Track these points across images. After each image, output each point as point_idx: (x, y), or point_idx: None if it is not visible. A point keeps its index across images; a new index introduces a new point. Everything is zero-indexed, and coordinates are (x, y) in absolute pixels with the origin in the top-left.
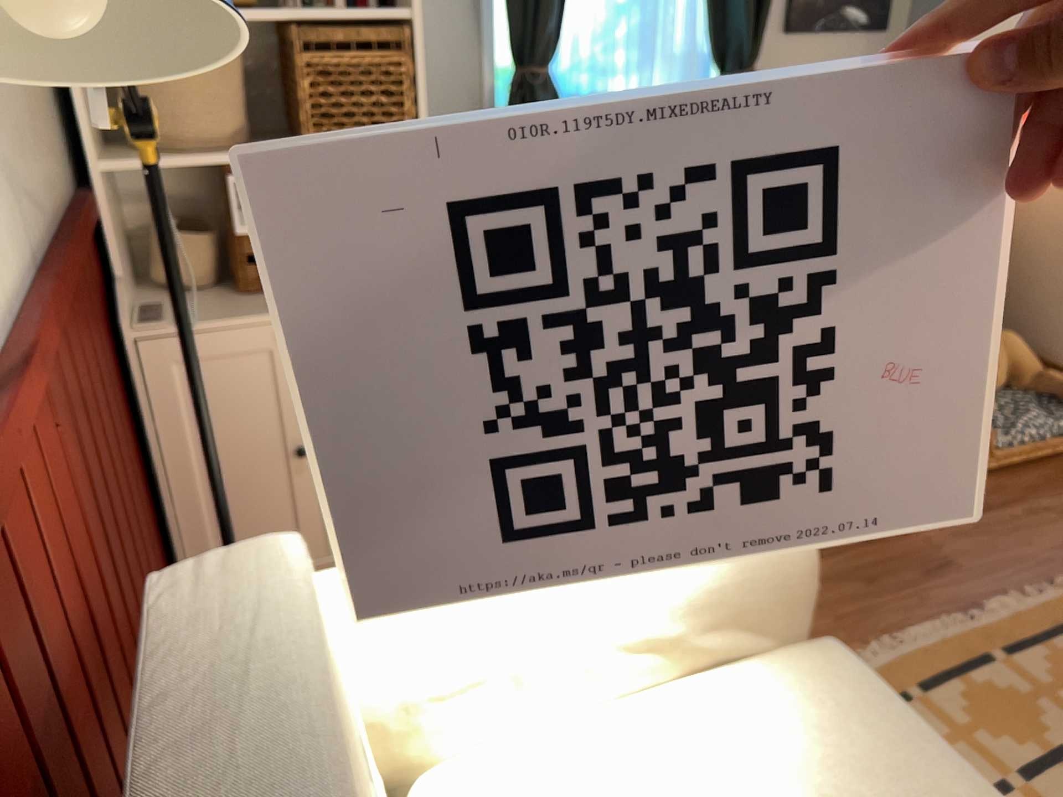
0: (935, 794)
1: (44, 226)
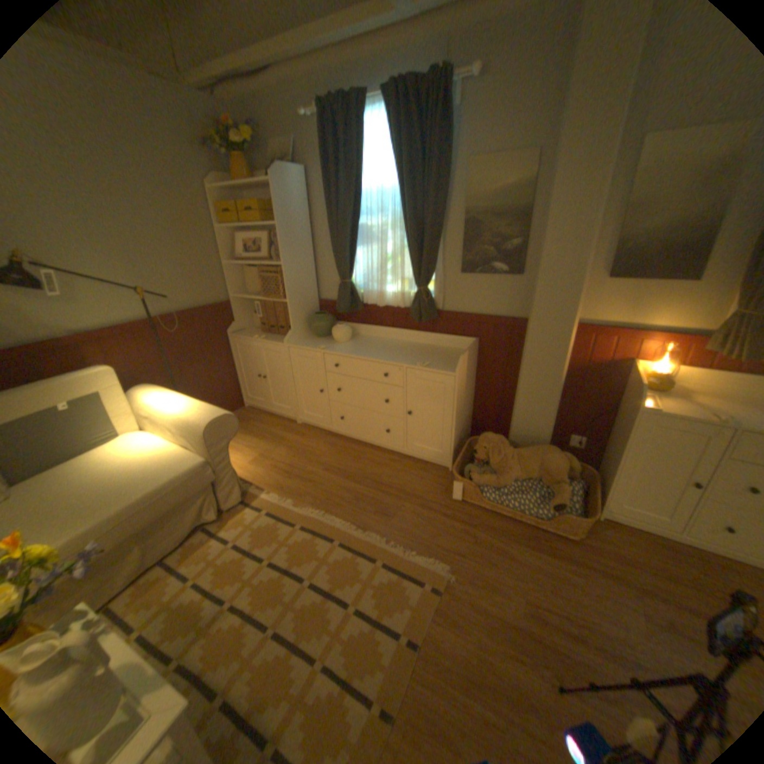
0: (142, 485)
1: (184, 306)
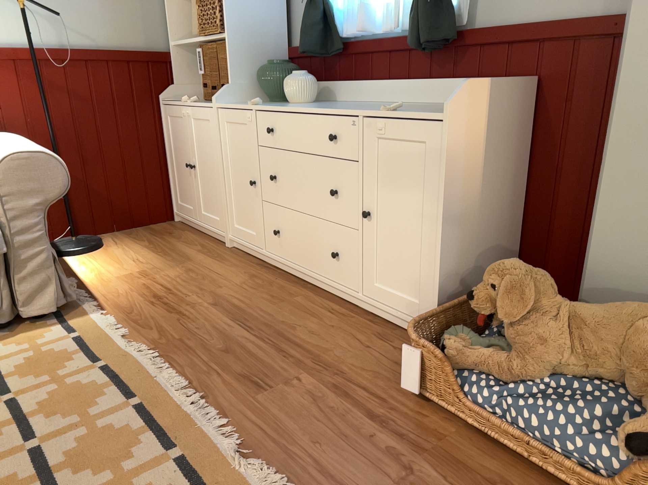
0: None
1: (98, 48)
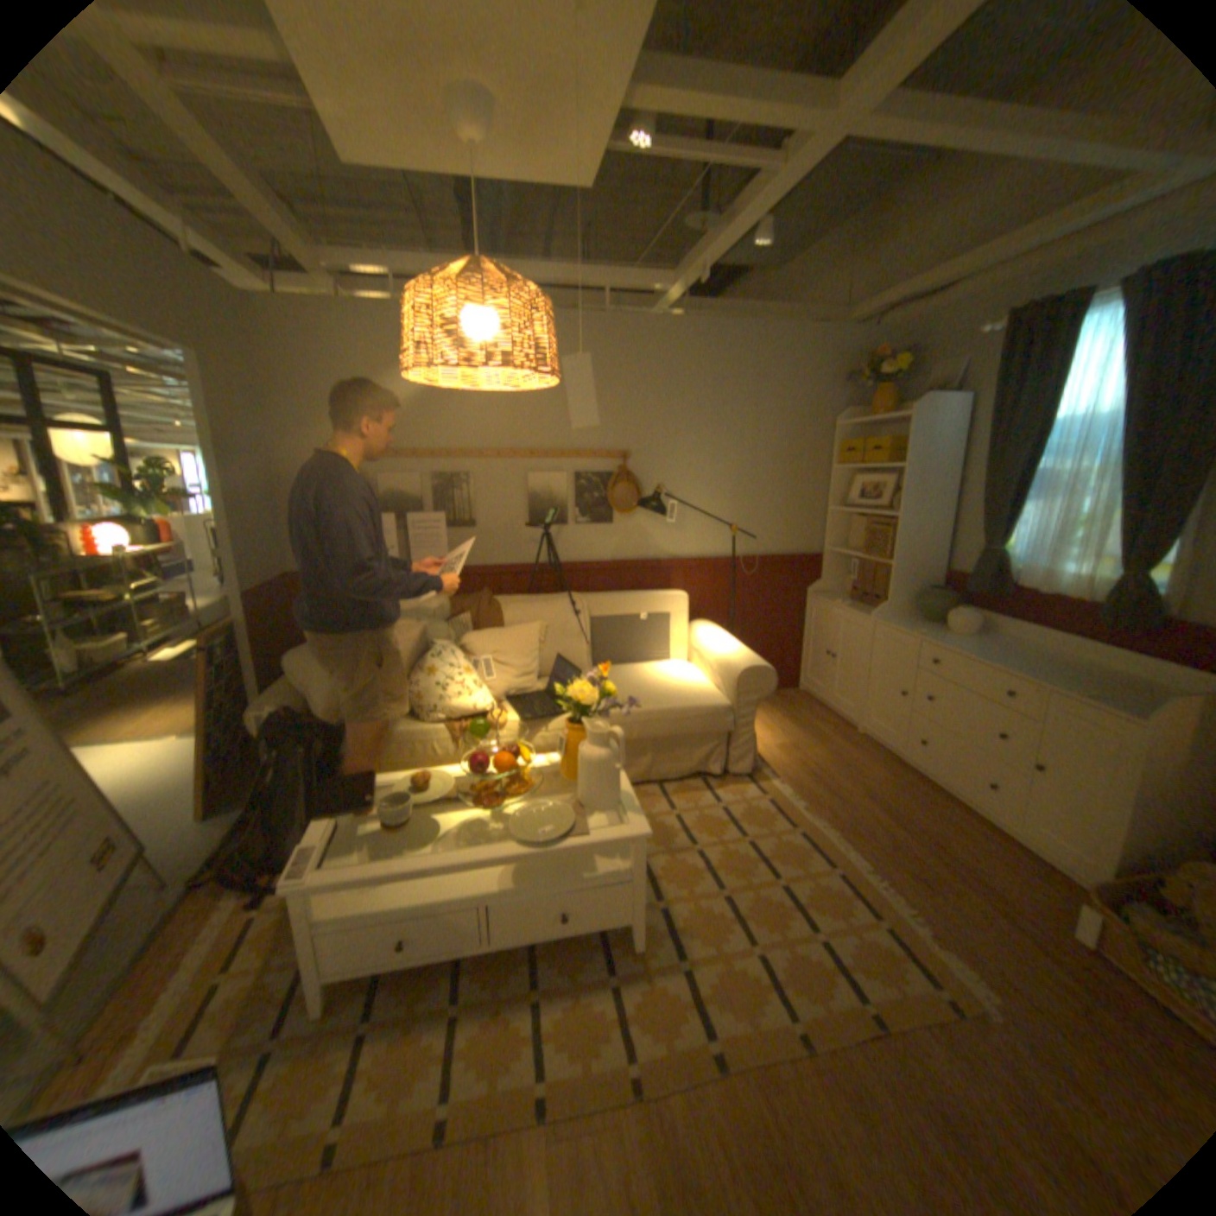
0: (673, 700)
1: (769, 552)
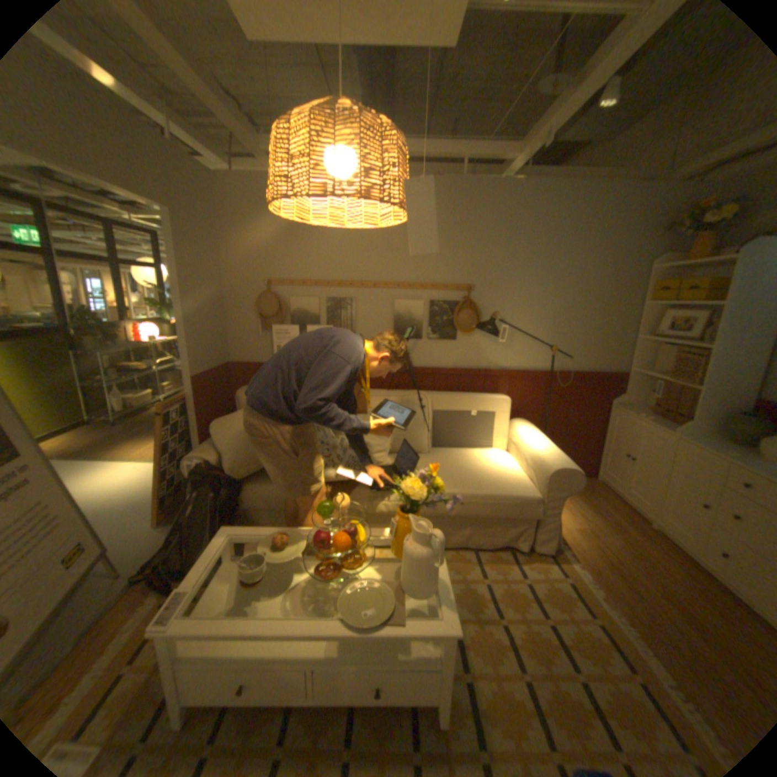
0: (493, 488)
1: (582, 369)
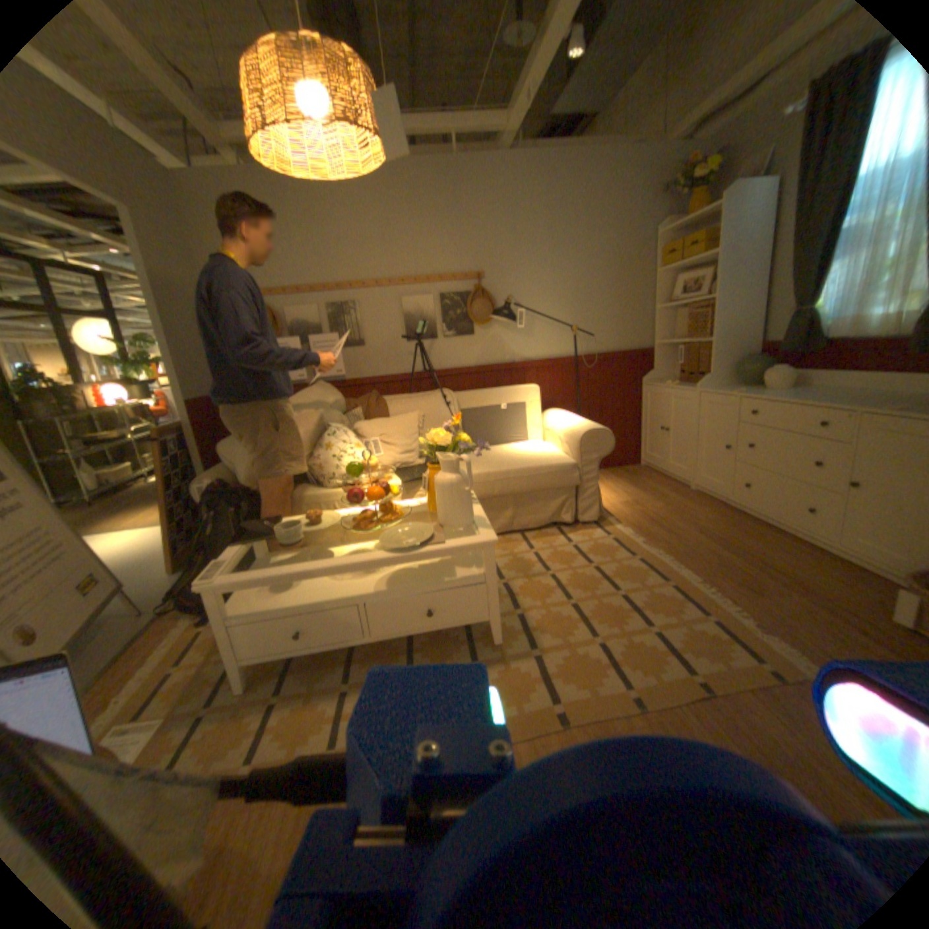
0: (526, 462)
1: (607, 349)
